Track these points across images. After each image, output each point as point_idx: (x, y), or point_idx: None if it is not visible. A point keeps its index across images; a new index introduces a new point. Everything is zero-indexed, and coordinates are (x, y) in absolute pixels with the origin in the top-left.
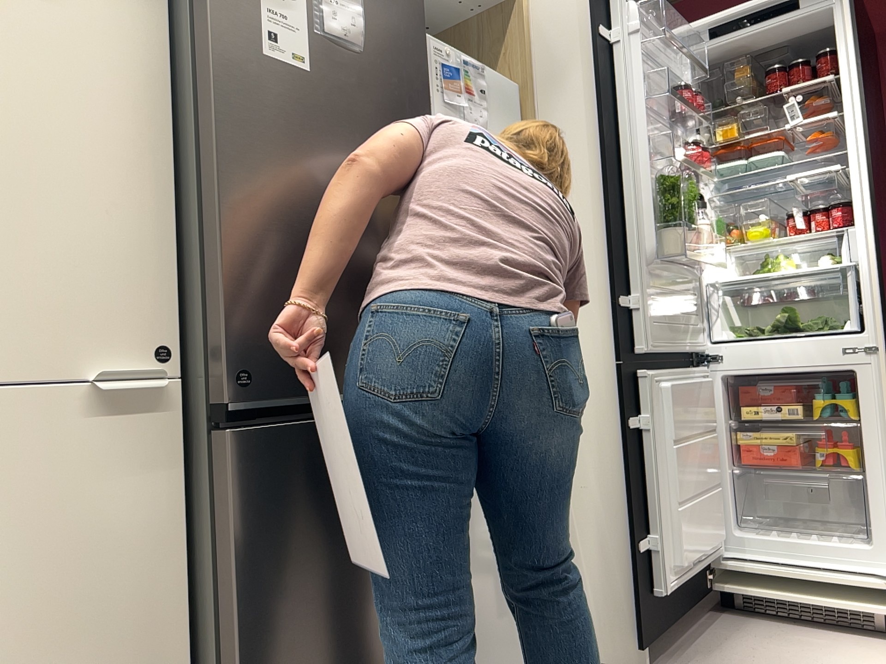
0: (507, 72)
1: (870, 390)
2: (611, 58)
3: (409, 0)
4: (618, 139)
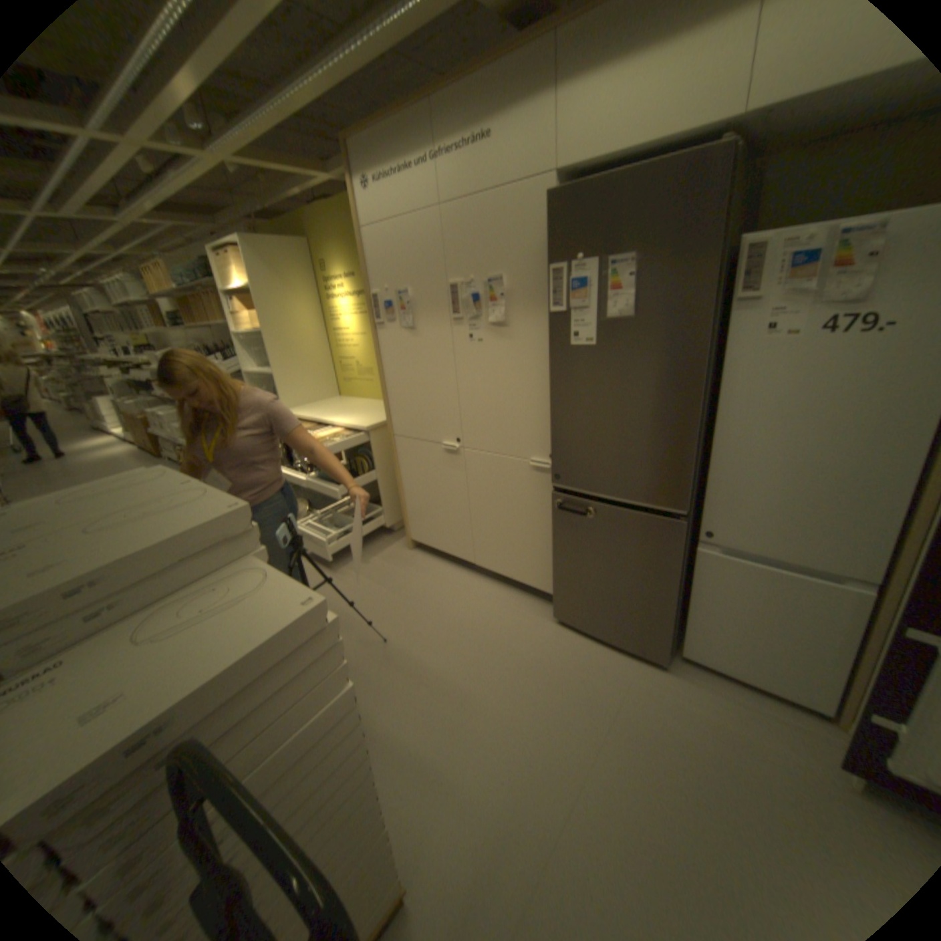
0: None
1: None
2: None
3: (699, 249)
4: None
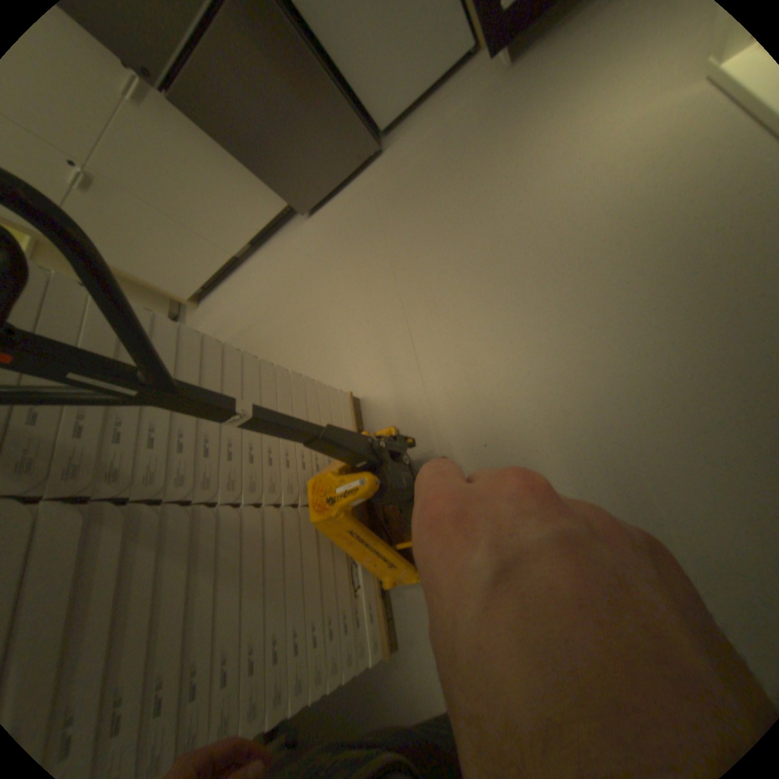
0: None
1: None
2: None
3: None
4: None
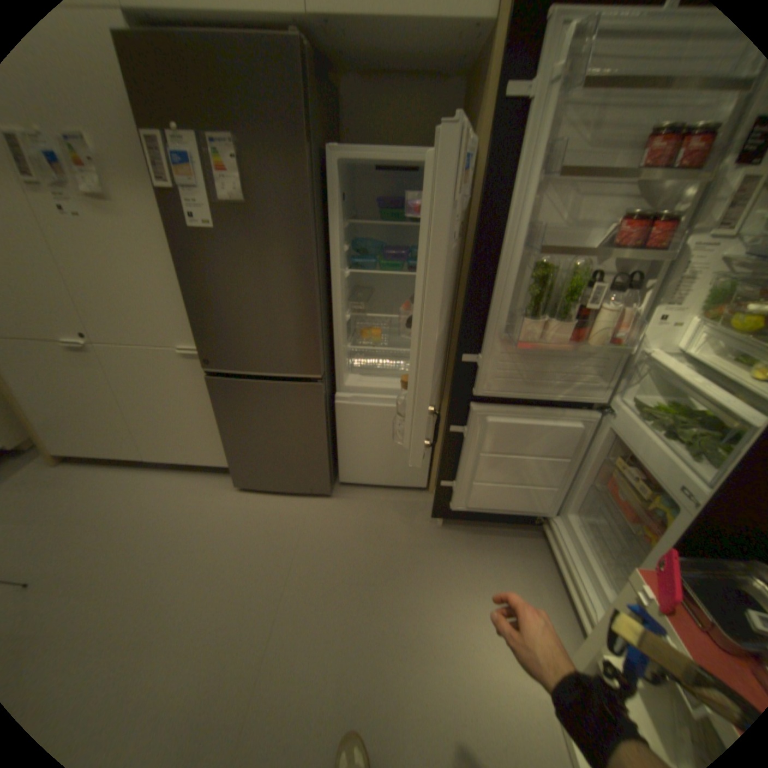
0: (480, 120)
1: (676, 532)
2: (523, 122)
3: (289, 141)
4: (503, 220)
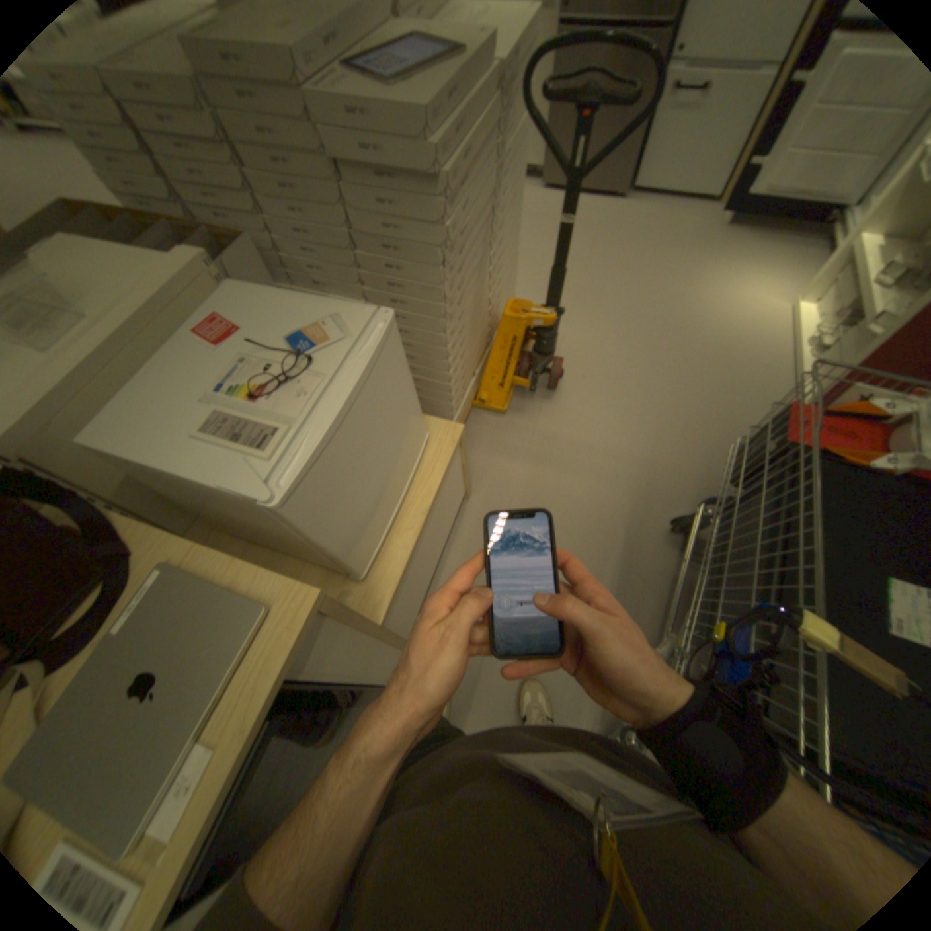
0: None
1: None
2: None
3: None
4: None
